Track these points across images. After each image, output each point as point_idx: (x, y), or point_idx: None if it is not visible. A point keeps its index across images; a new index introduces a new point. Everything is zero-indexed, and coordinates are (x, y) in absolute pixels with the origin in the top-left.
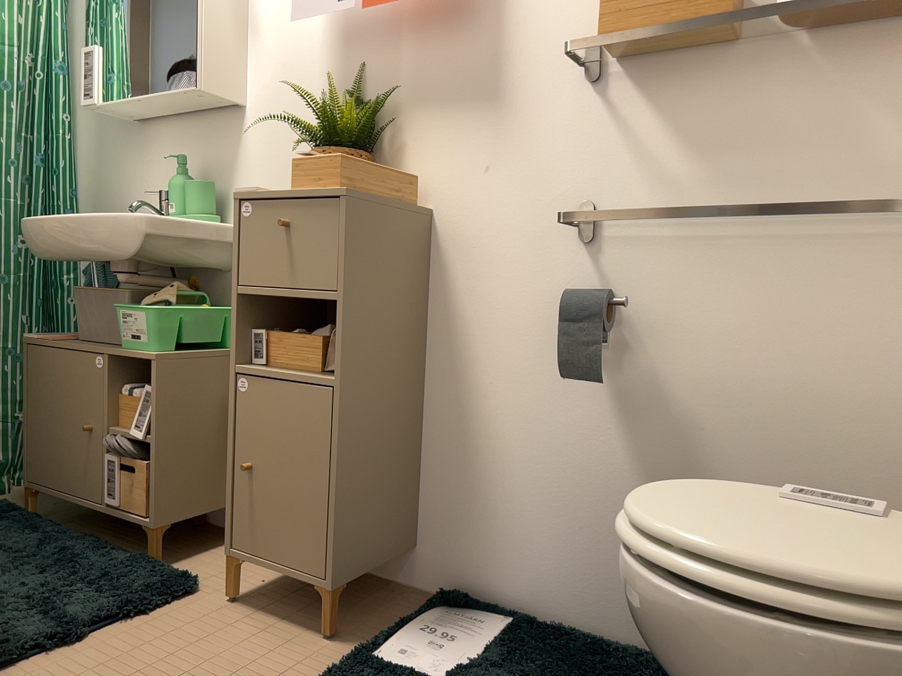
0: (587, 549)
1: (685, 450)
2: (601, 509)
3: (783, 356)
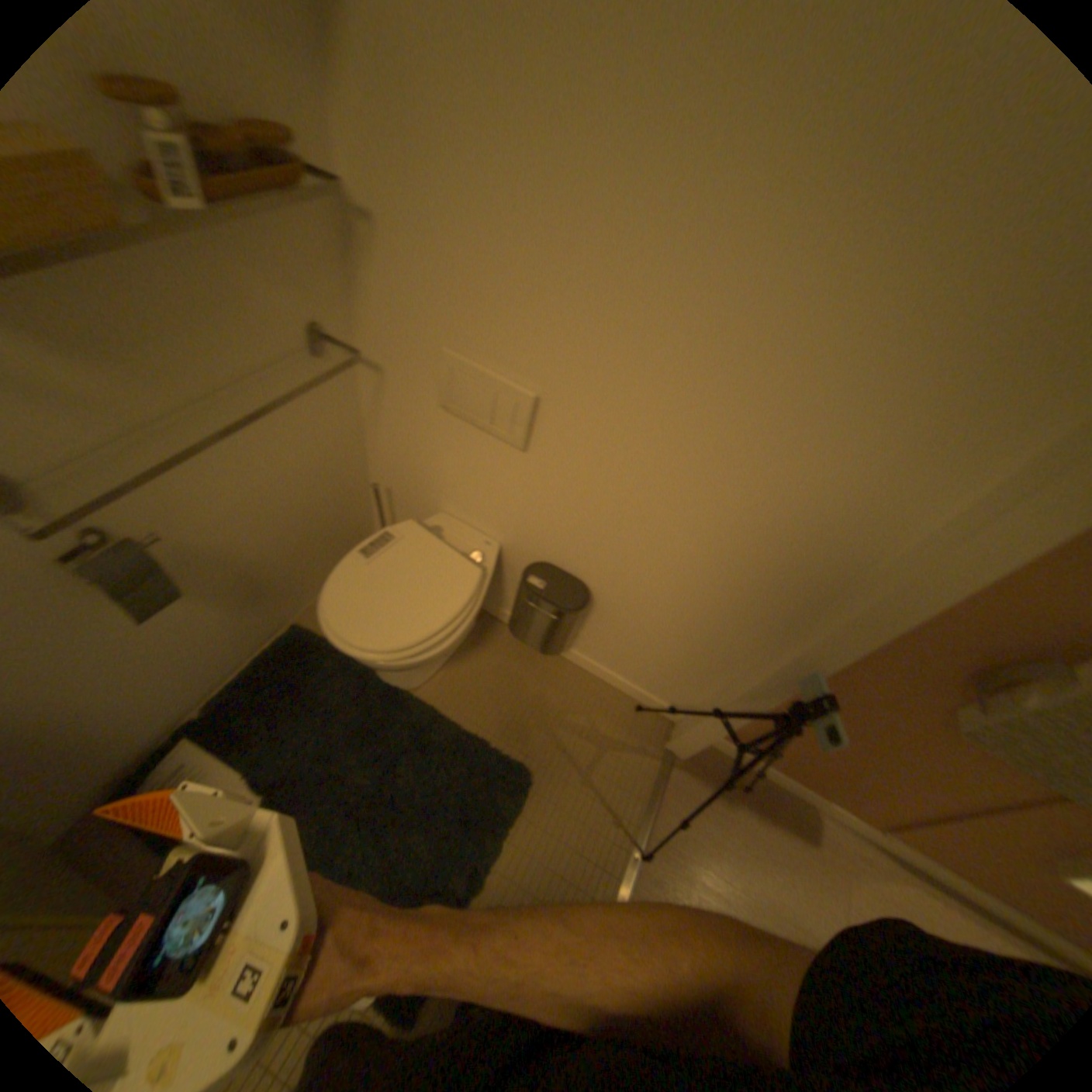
0: (192, 663)
1: (226, 564)
2: (189, 639)
3: (259, 473)
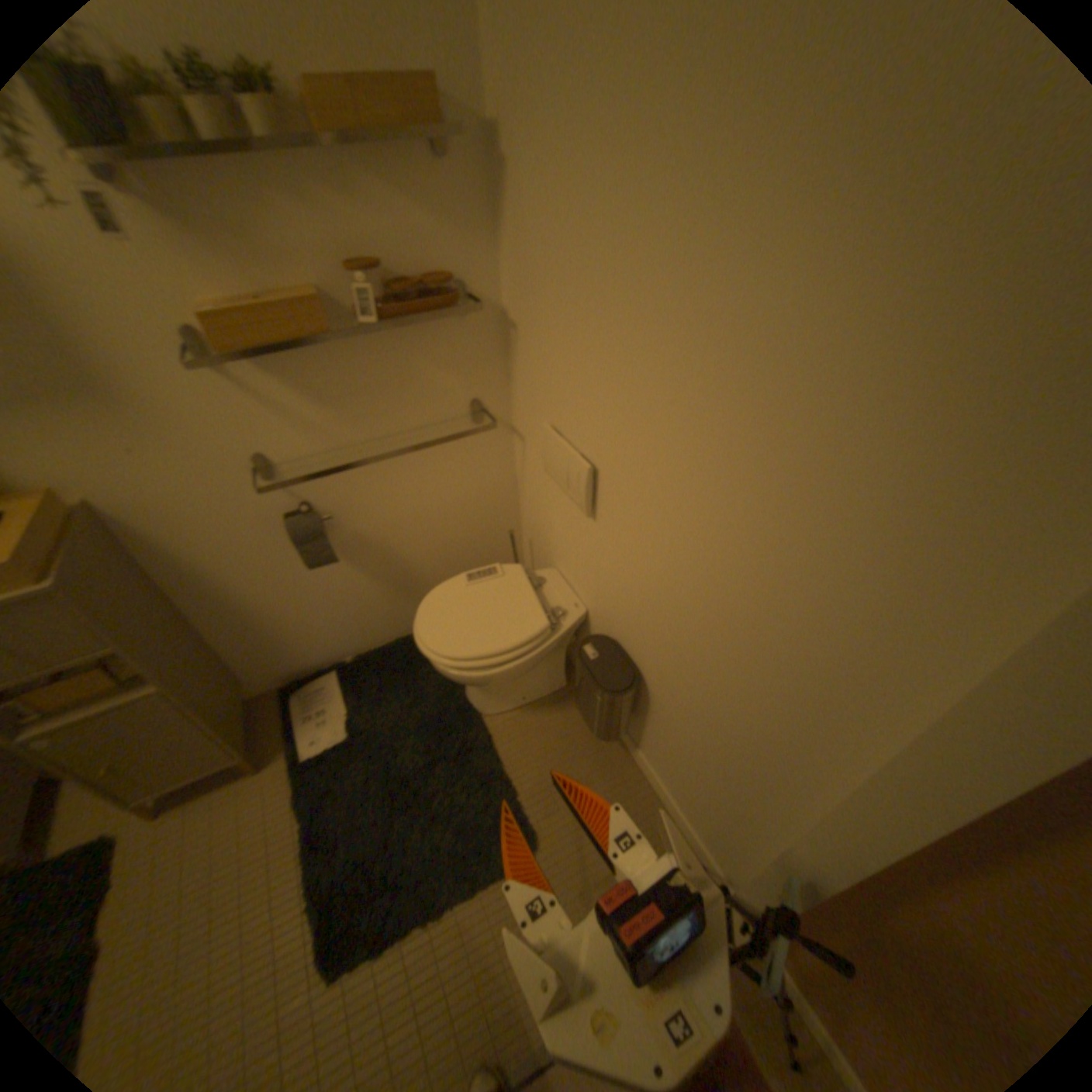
0: (352, 622)
1: (386, 558)
2: (352, 603)
3: (418, 499)
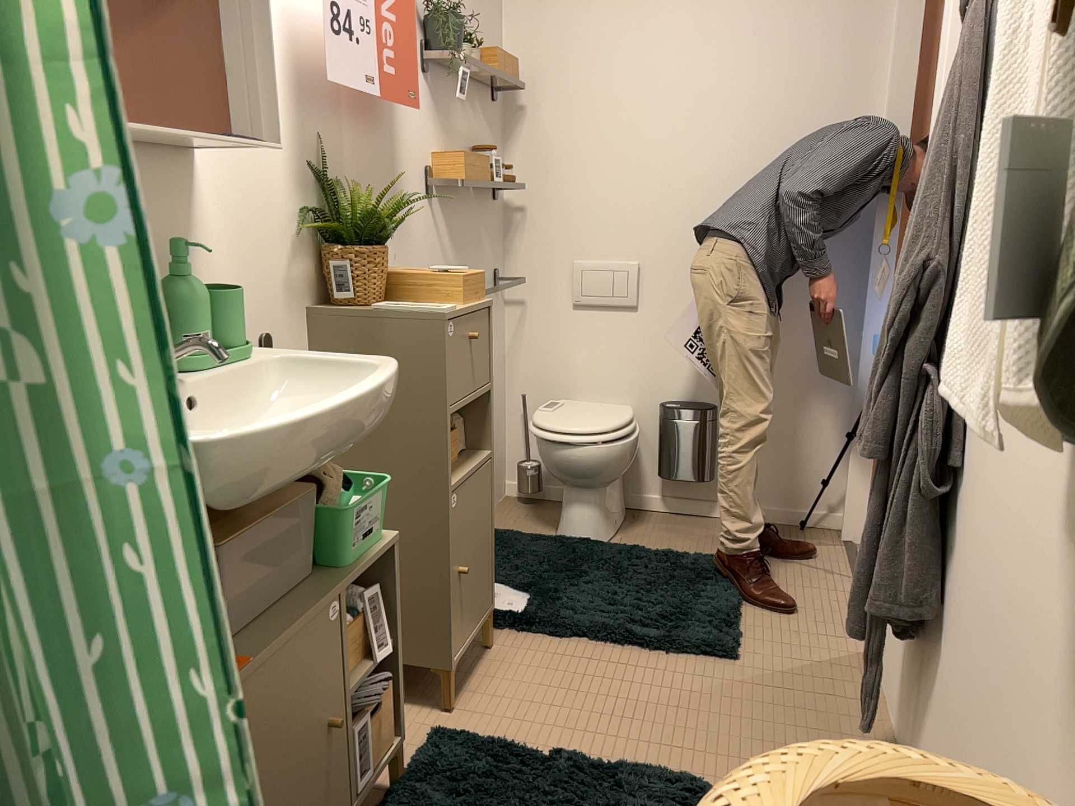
0: None
1: None
2: None
3: None
